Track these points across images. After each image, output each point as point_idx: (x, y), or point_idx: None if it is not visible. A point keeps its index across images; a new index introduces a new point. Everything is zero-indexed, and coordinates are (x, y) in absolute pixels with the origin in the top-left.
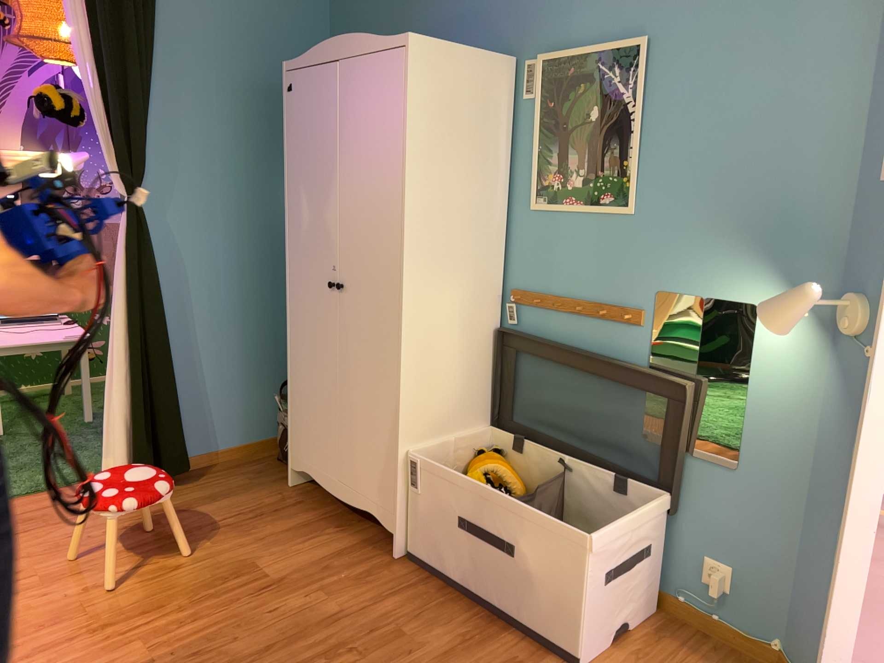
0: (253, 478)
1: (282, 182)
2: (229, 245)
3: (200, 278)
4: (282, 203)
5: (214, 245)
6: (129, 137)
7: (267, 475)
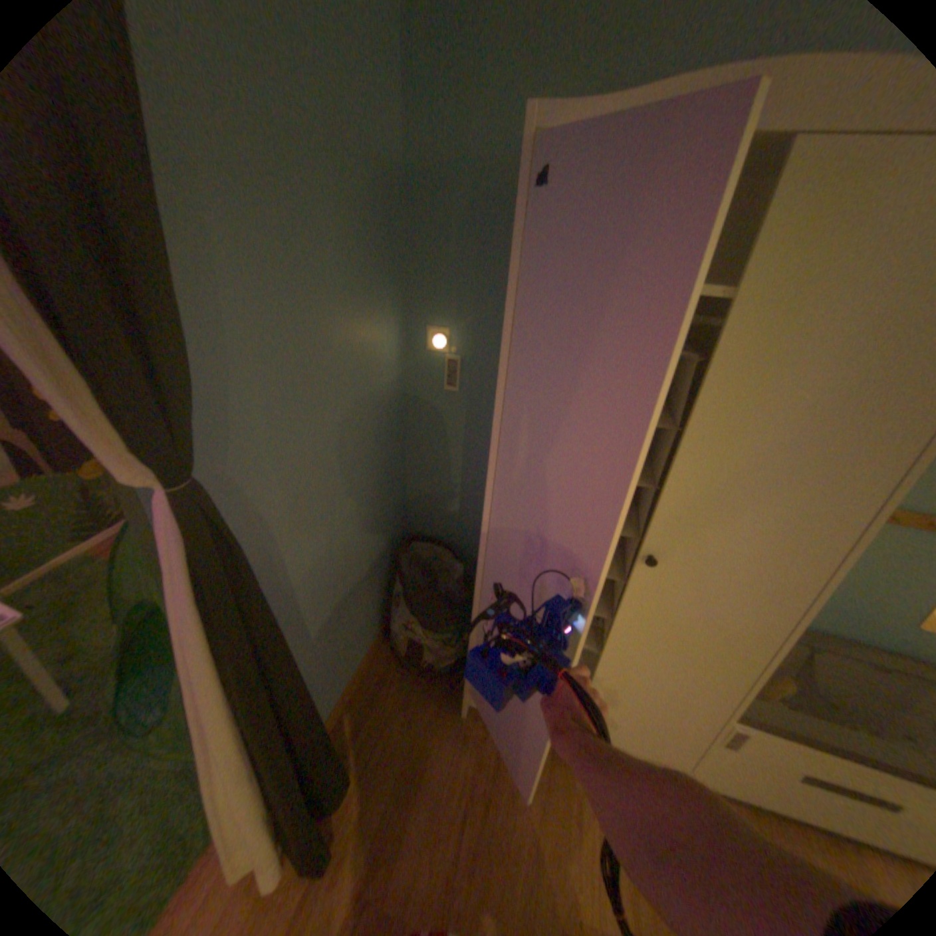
0: (413, 723)
1: (366, 329)
2: (322, 460)
3: (296, 533)
4: (369, 363)
5: (305, 473)
6: (133, 326)
7: (421, 705)
